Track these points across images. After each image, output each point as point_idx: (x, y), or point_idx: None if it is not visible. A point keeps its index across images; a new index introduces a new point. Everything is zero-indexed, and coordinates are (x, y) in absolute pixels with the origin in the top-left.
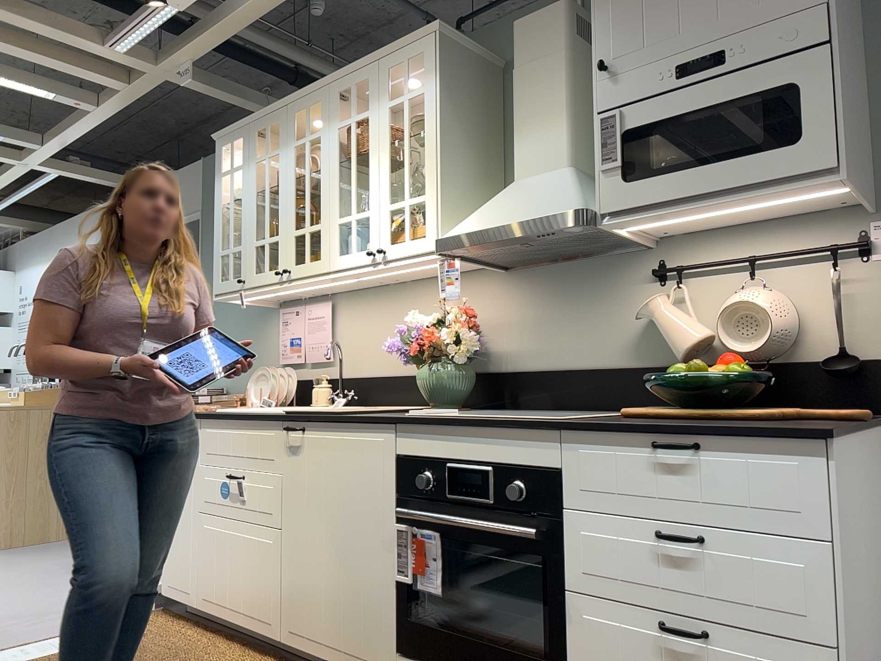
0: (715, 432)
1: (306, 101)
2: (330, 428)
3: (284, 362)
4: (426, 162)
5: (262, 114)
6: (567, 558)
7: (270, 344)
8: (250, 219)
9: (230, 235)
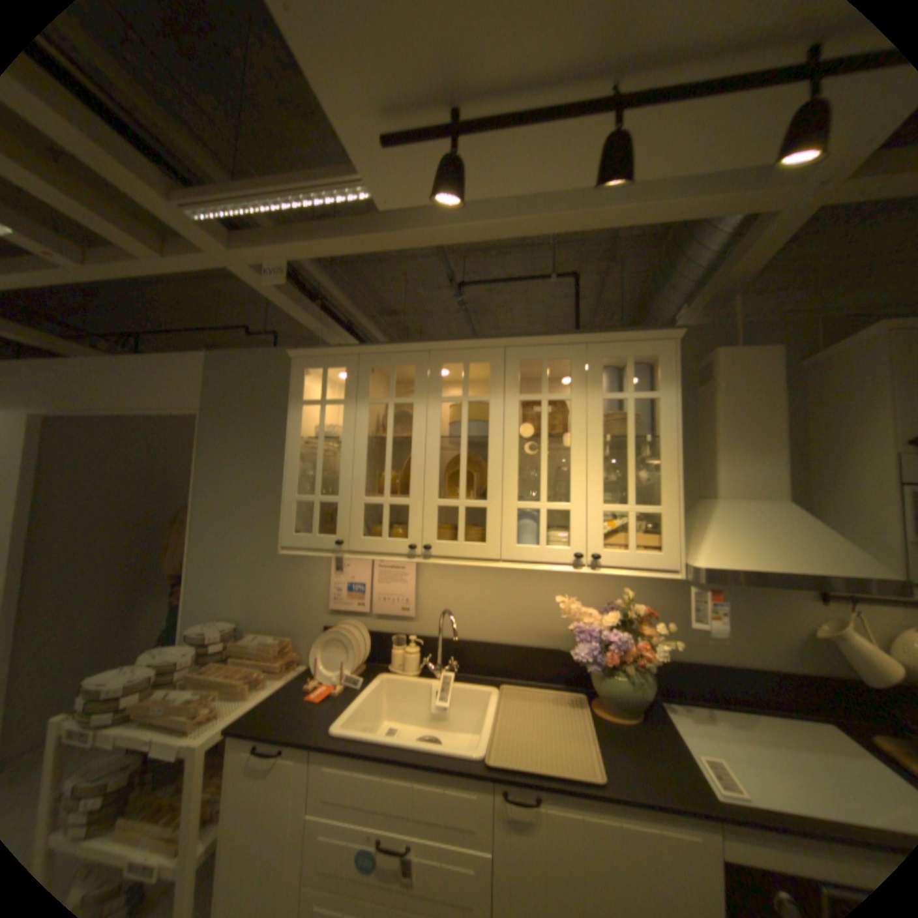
0: None
1: (463, 353)
2: (595, 809)
3: (337, 606)
4: (665, 472)
5: (386, 347)
6: None
7: (314, 581)
8: (356, 467)
9: (317, 478)
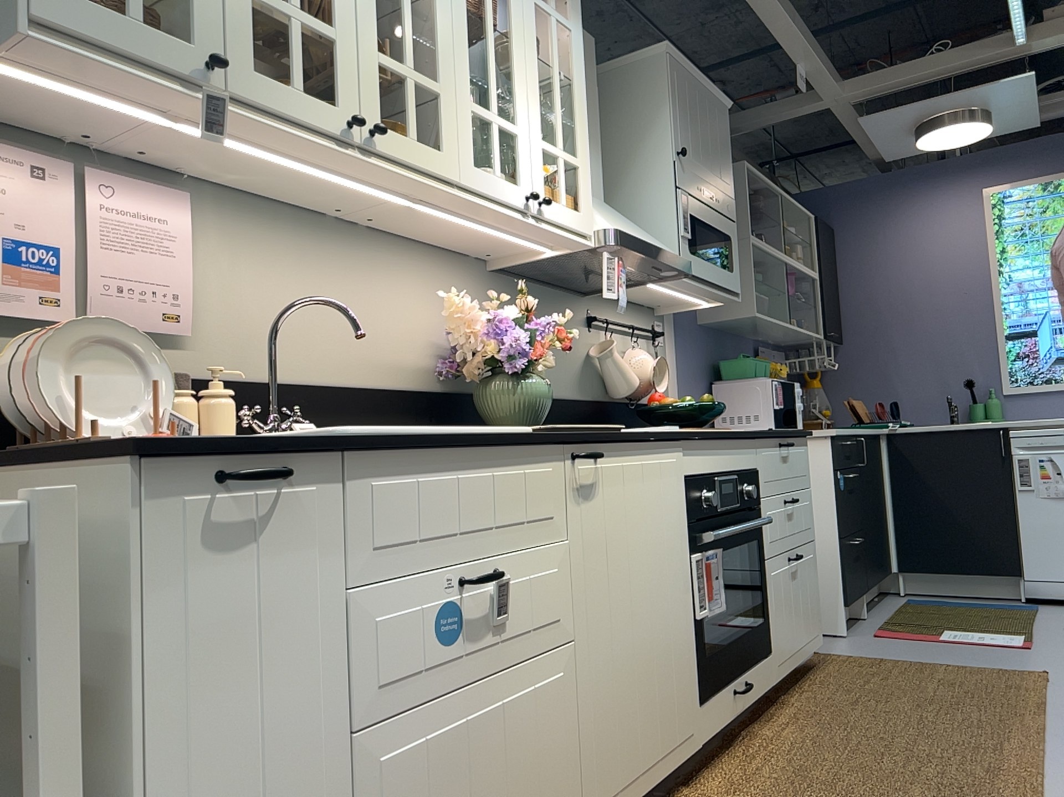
0: (796, 435)
1: None
2: (629, 451)
3: None
4: (579, 121)
5: None
6: (764, 535)
7: None
8: None
9: None
